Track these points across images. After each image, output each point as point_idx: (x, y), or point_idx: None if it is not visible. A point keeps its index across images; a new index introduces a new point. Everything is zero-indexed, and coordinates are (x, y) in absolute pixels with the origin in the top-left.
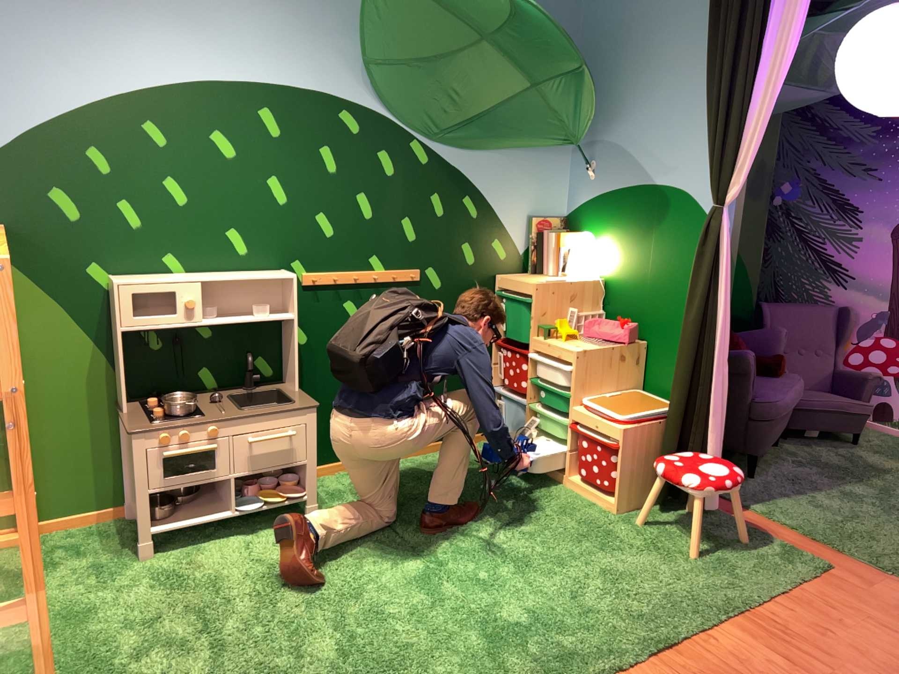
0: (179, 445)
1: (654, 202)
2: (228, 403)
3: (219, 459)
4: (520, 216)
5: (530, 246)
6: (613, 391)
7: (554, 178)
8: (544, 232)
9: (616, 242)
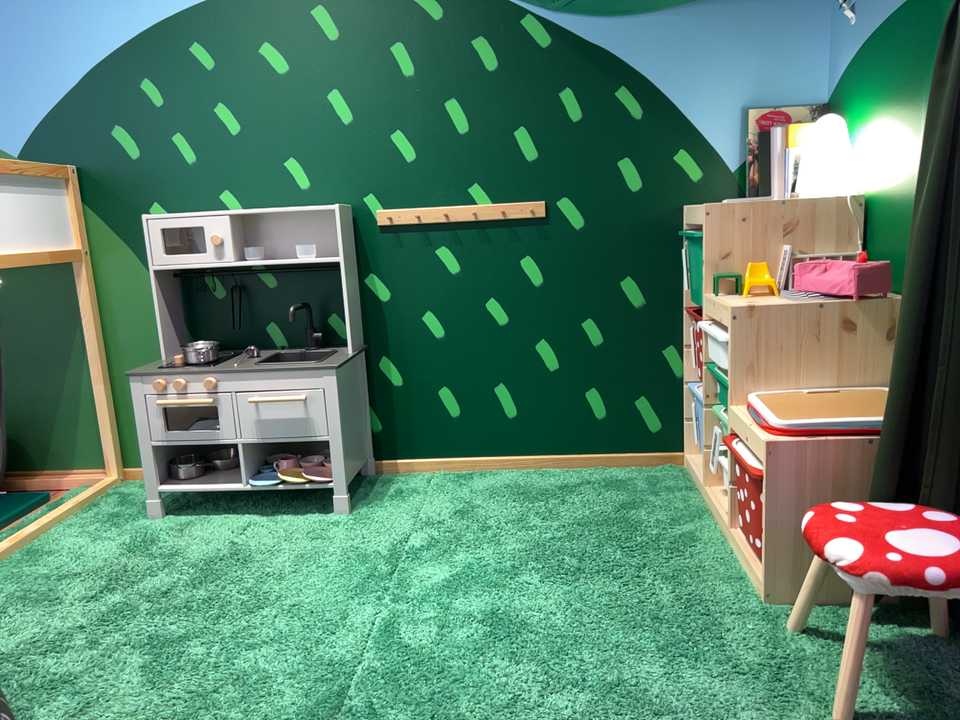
0: (170, 397)
1: (932, 13)
2: (253, 359)
3: (228, 424)
4: (730, 107)
5: (749, 153)
6: (831, 387)
7: (800, 35)
8: (777, 129)
9: (884, 116)
